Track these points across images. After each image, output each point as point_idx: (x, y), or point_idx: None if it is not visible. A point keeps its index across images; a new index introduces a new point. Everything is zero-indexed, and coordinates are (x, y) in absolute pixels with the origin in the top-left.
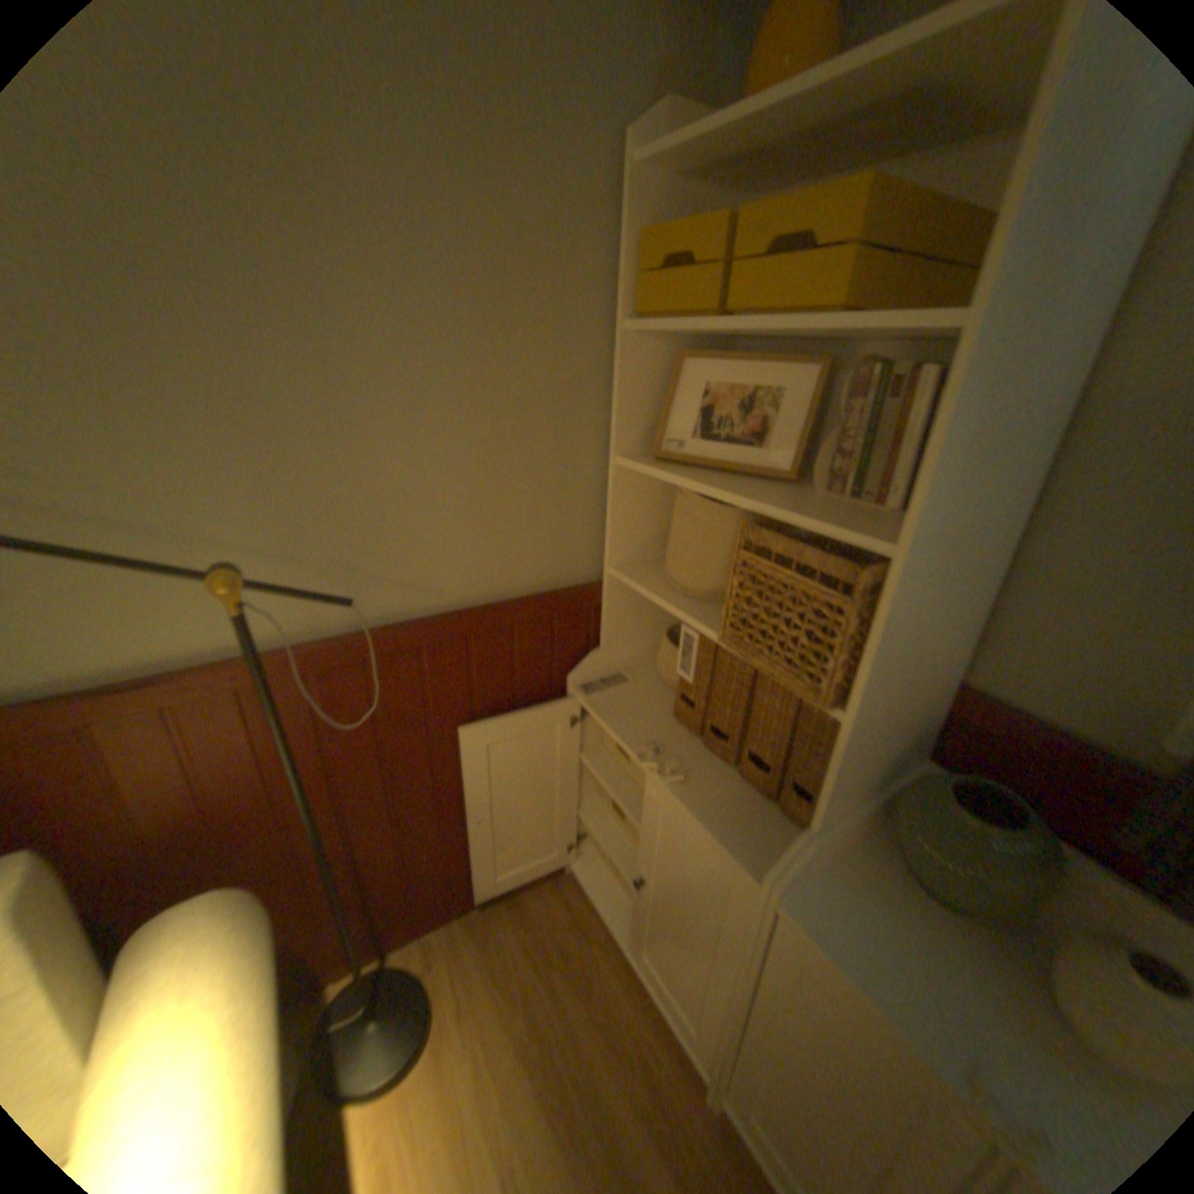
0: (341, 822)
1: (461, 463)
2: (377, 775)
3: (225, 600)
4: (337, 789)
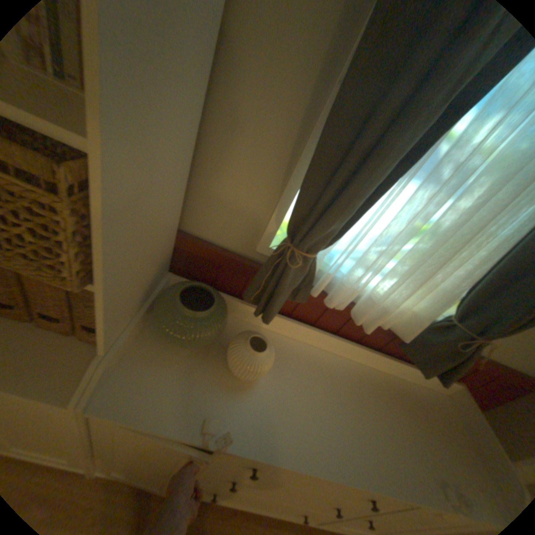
0: None
1: None
2: None
3: None
4: None
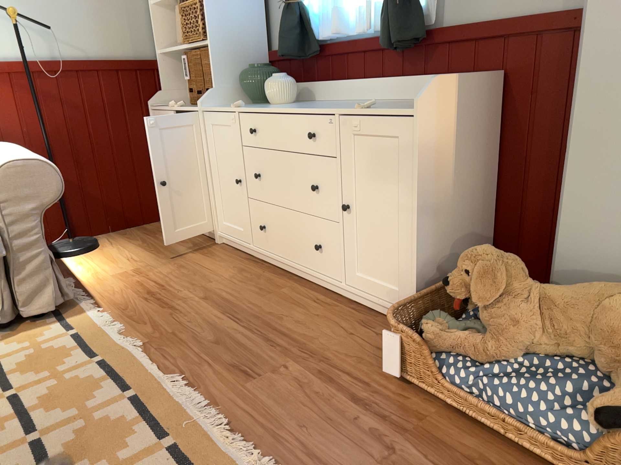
0: (52, 152)
1: (87, 2)
2: (66, 132)
3: (13, 19)
4: (49, 134)
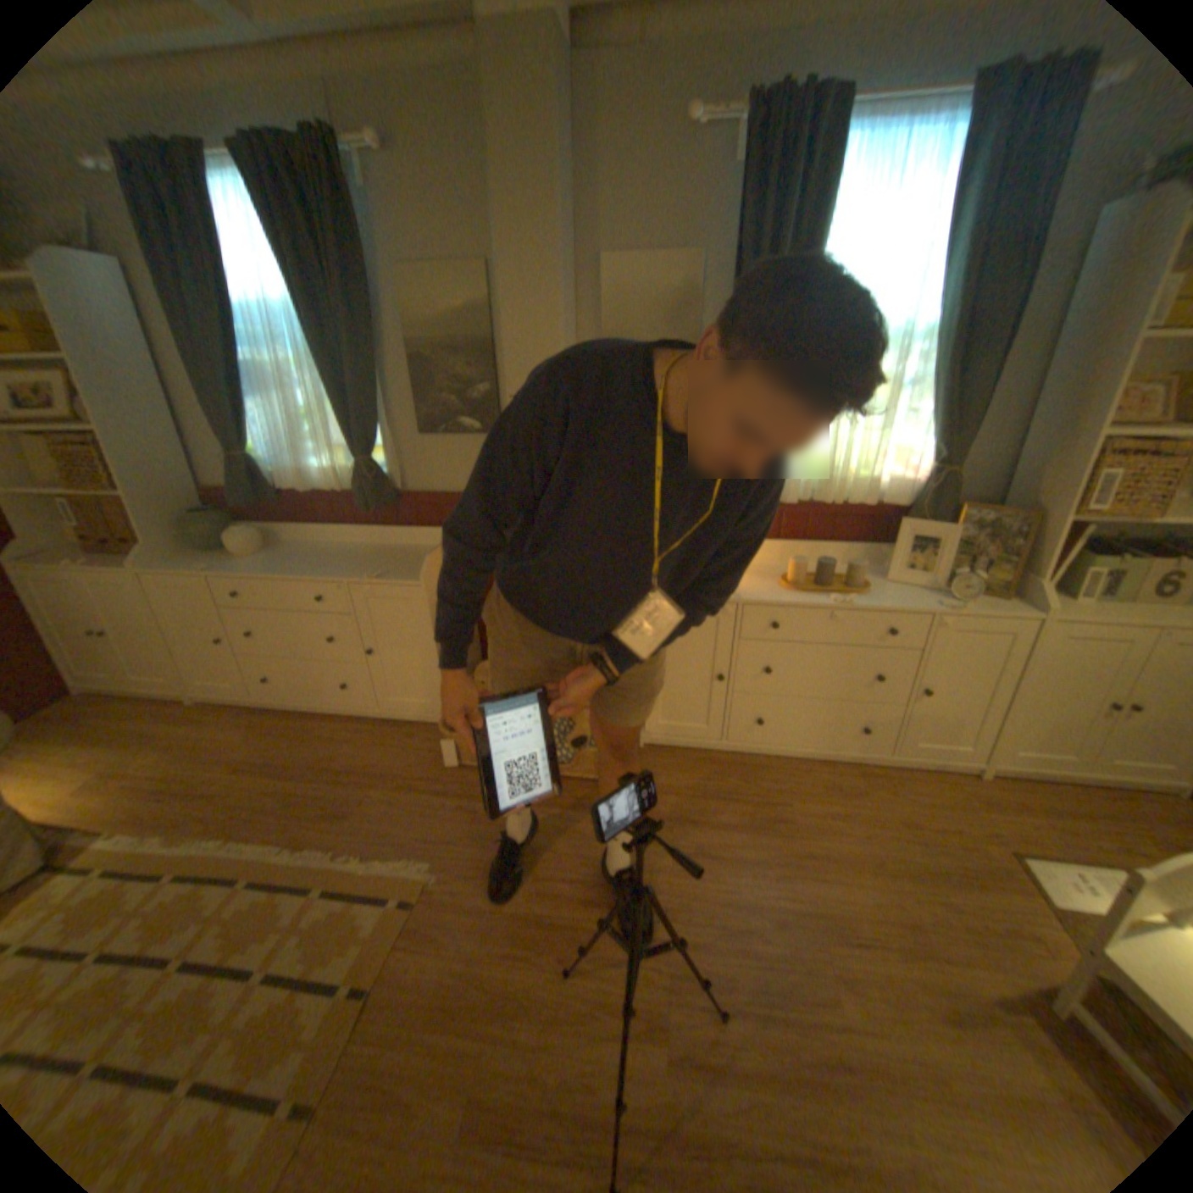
0: None
1: None
2: None
3: None
4: None
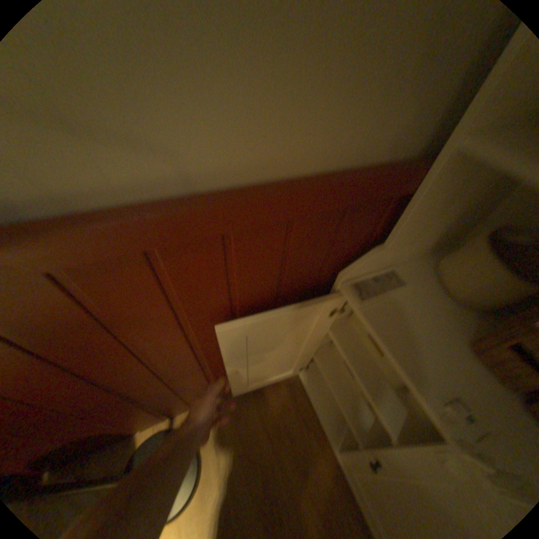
0: (104, 391)
1: None
2: (130, 363)
3: None
4: (84, 379)
